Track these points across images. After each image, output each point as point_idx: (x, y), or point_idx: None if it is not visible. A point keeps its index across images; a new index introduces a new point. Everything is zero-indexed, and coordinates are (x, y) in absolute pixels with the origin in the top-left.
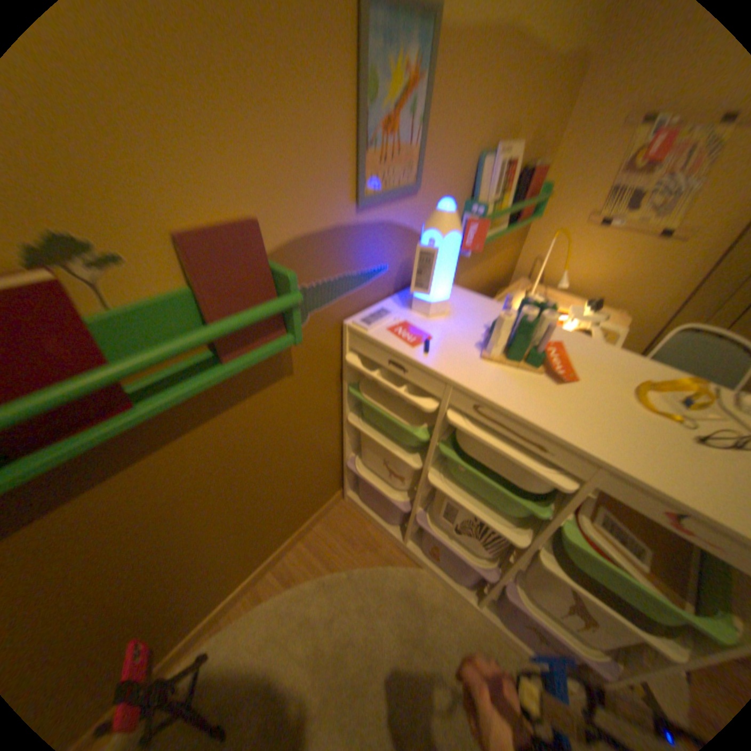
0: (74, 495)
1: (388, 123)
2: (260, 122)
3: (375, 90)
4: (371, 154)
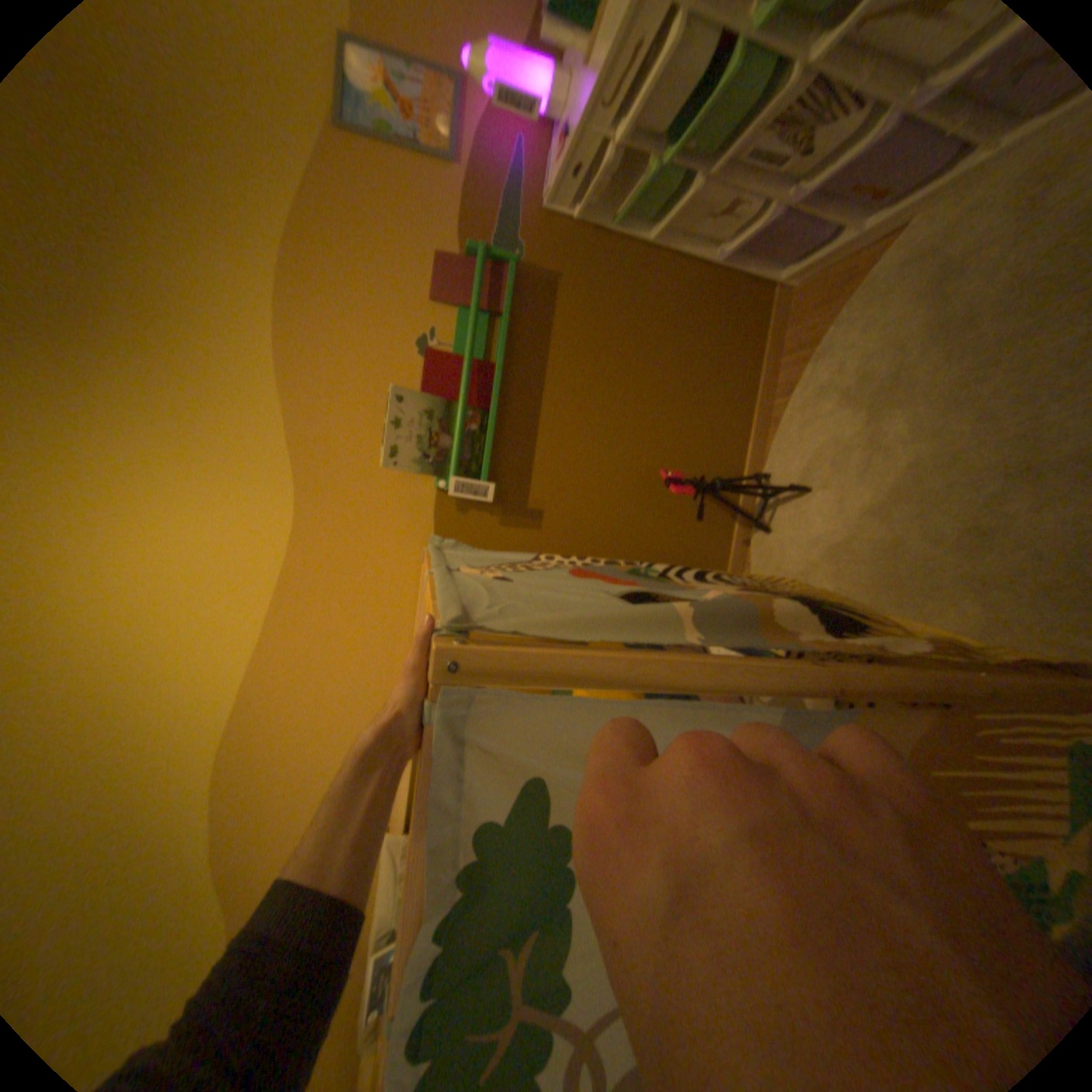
0: (539, 419)
1: (407, 111)
2: (394, 225)
3: (386, 123)
4: (423, 136)
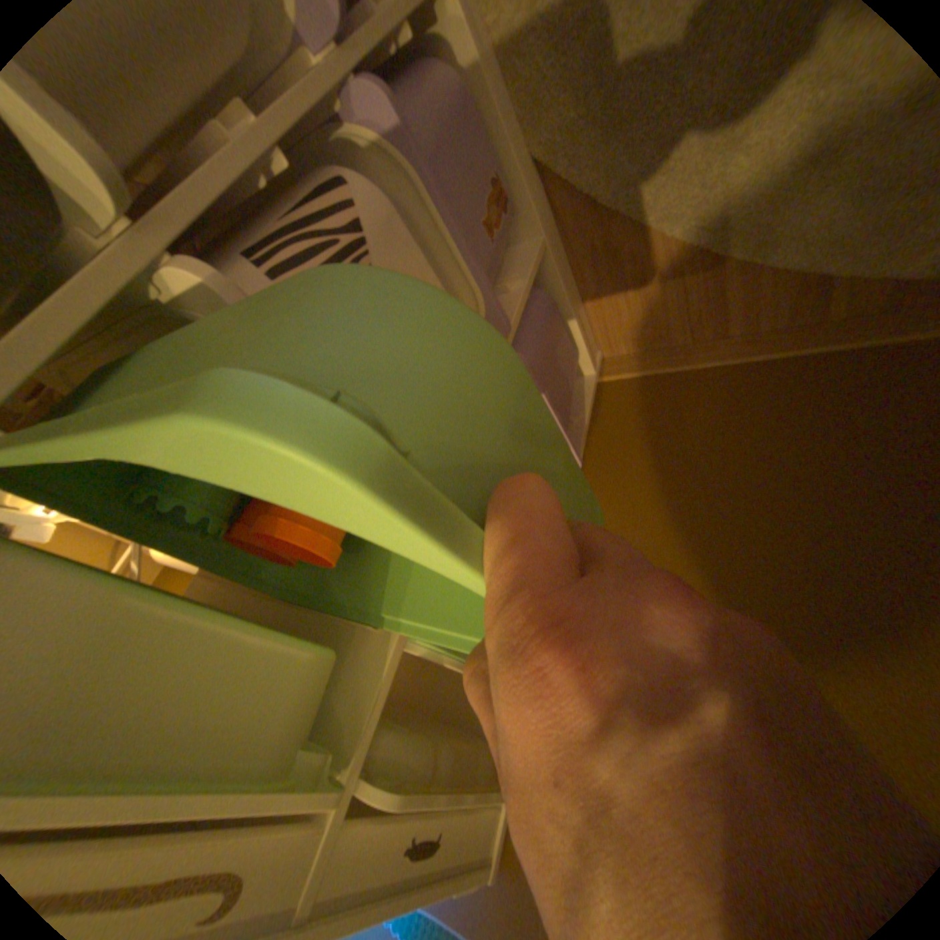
0: None
1: None
2: None
3: None
4: None
